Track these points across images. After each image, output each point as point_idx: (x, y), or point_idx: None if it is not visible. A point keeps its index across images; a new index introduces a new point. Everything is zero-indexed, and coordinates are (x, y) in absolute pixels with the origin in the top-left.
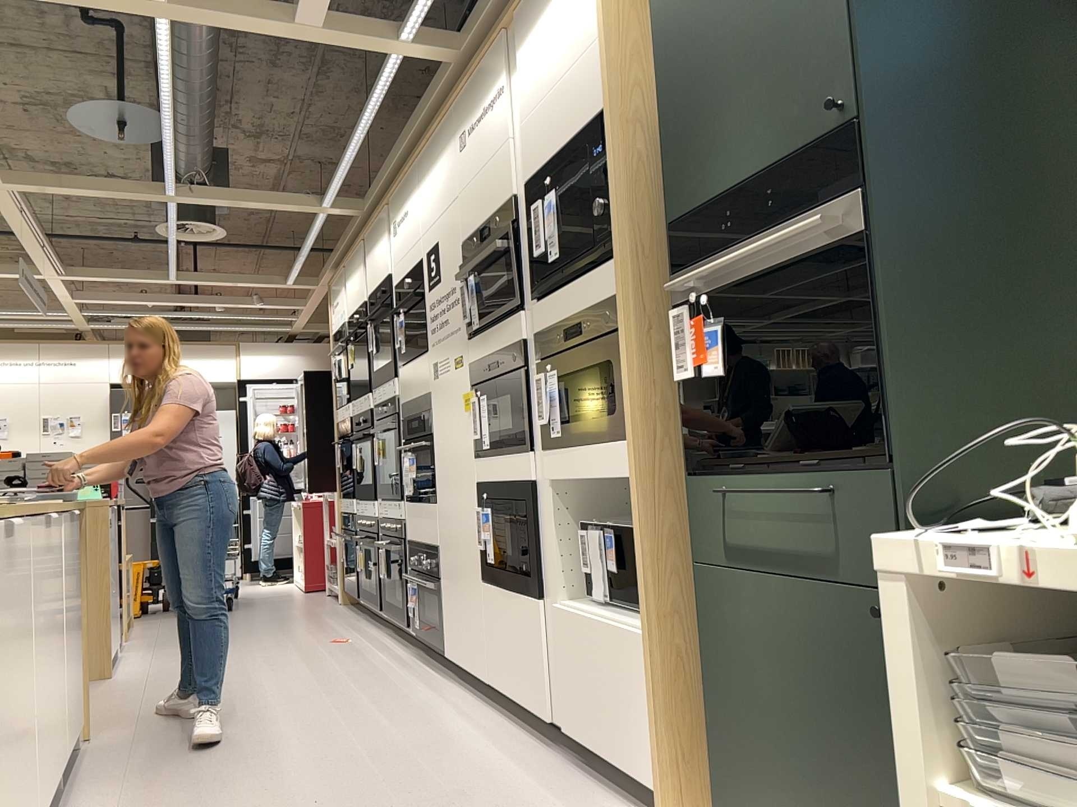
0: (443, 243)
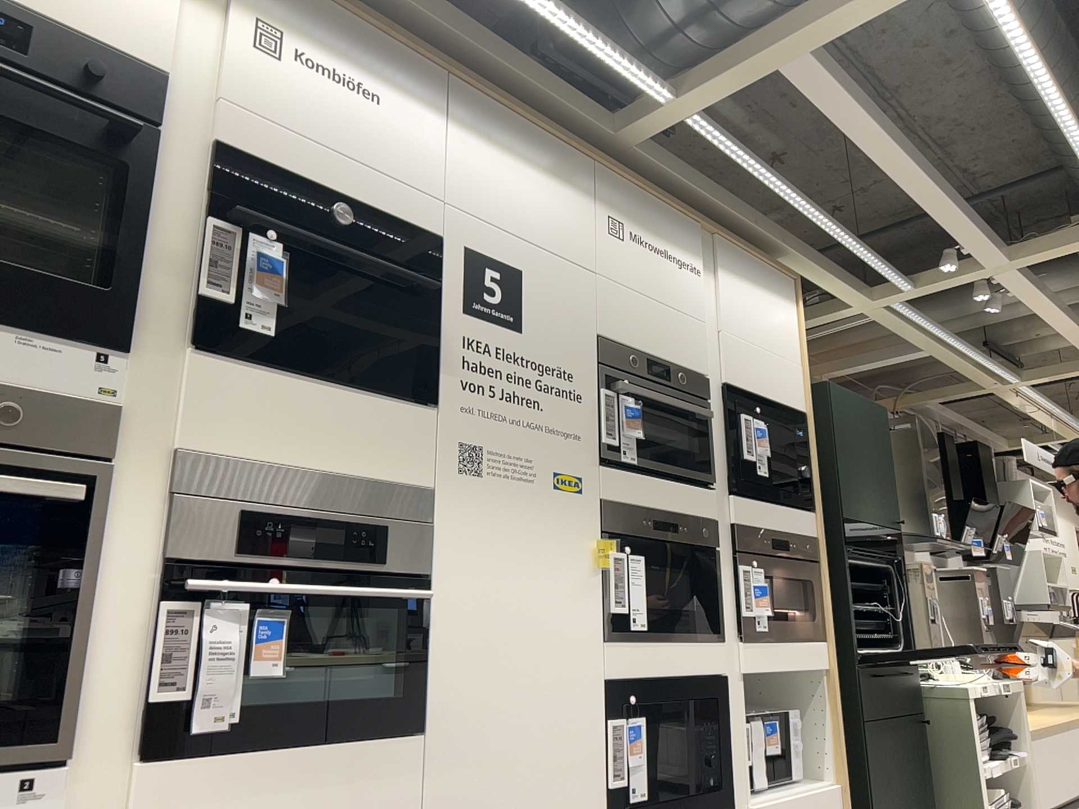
0: (543, 290)
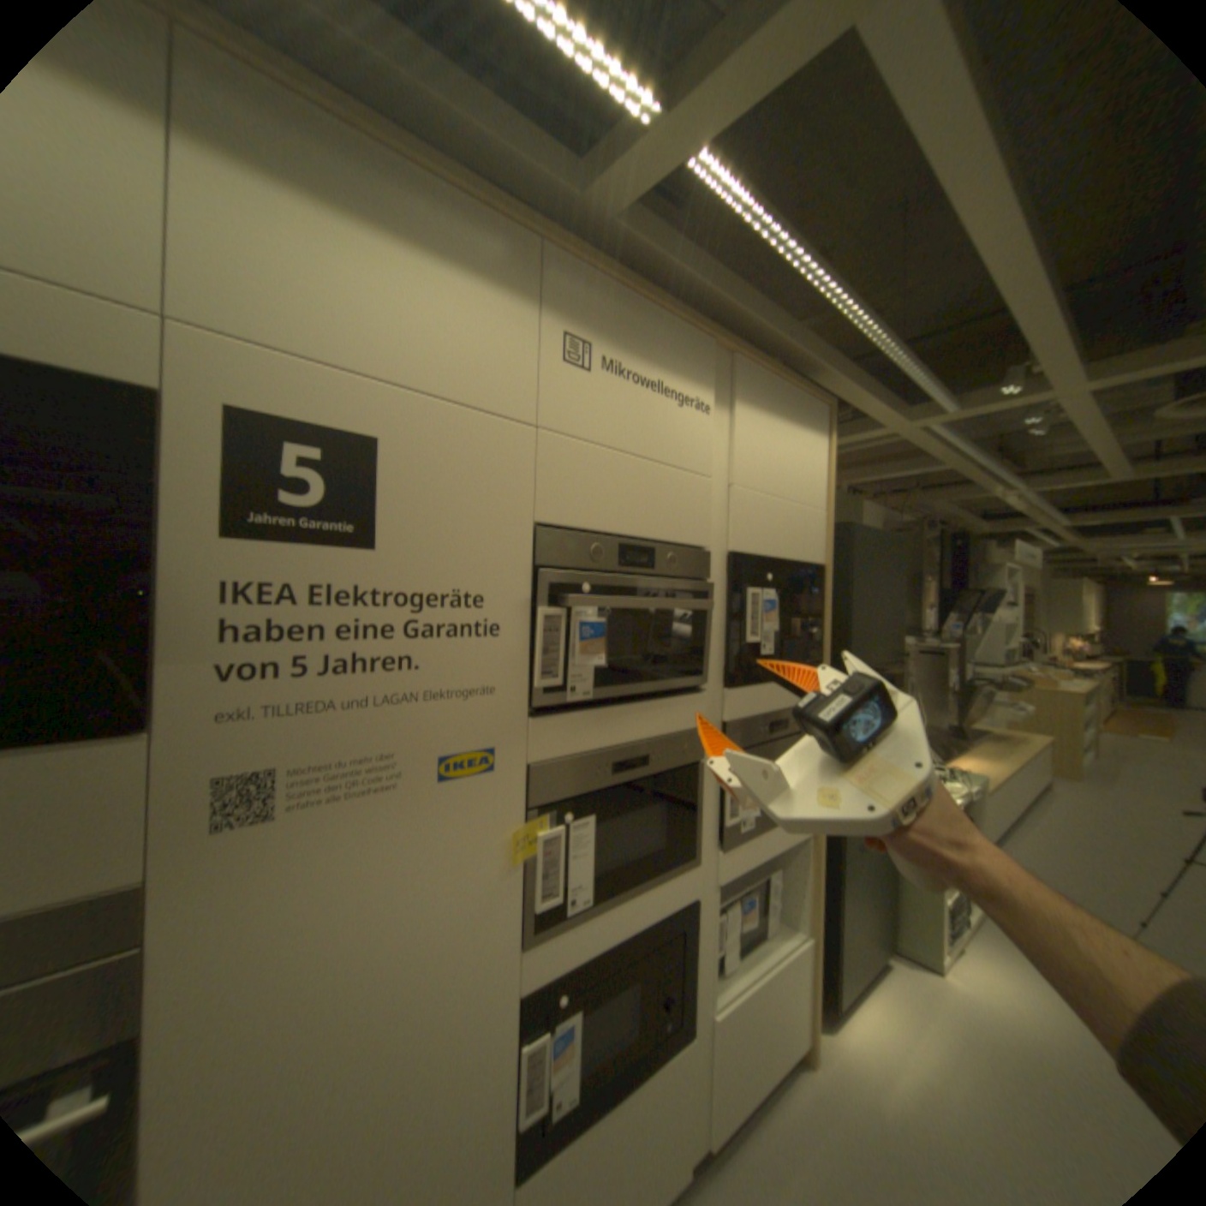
0: (425, 470)
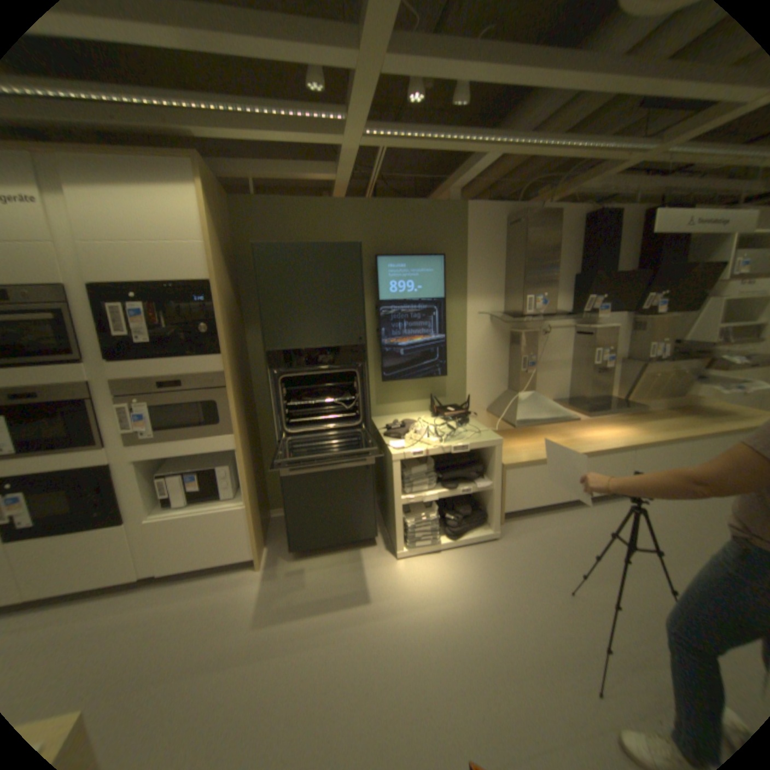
0: None
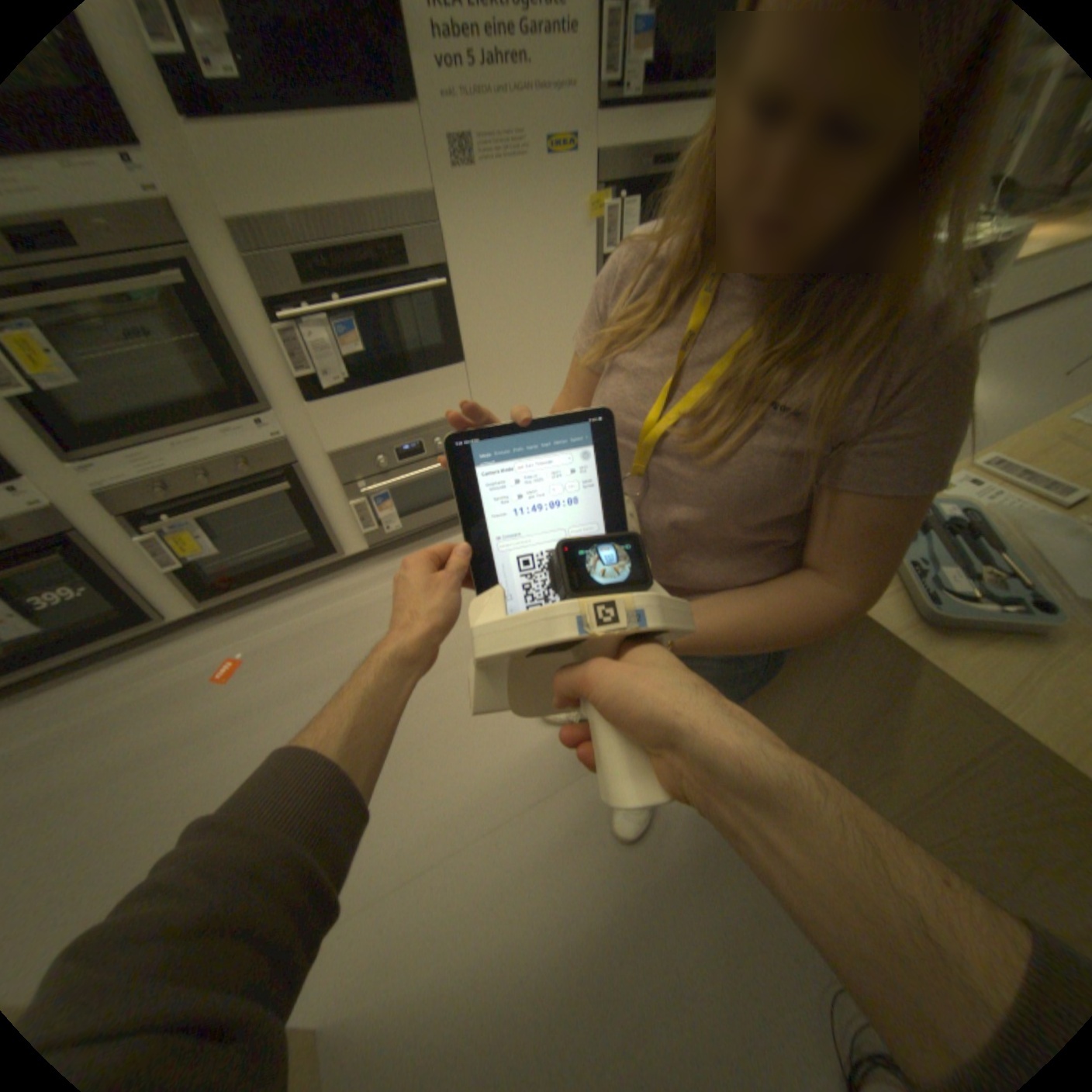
0: None
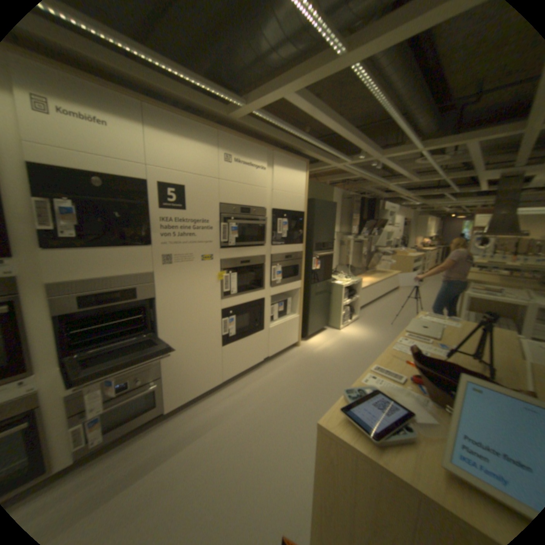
0: (193, 192)
